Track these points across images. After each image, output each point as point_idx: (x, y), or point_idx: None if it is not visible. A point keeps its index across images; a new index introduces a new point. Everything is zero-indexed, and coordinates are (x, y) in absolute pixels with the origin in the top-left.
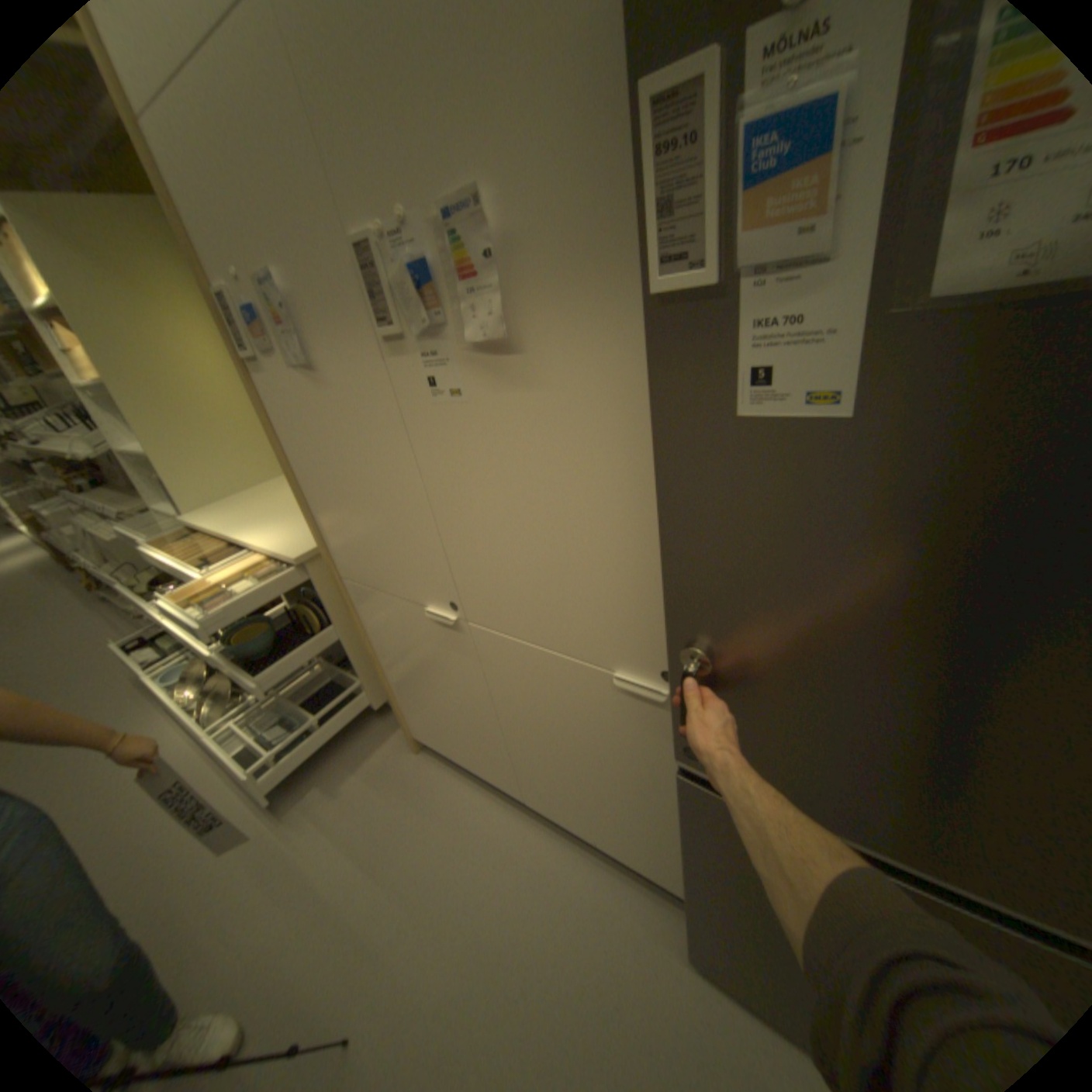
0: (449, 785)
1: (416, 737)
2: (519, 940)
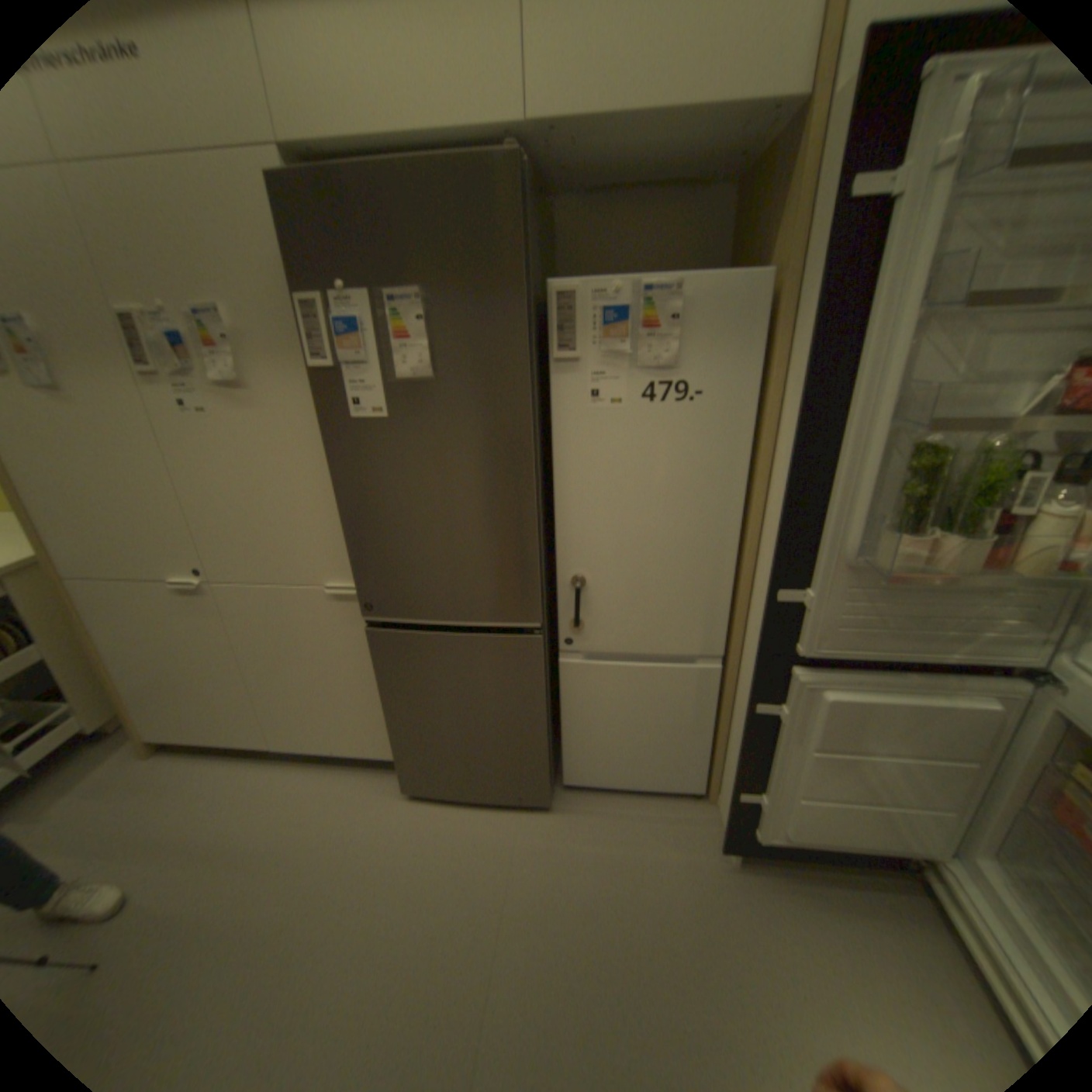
0: (189, 769)
1: (147, 738)
2: (270, 837)
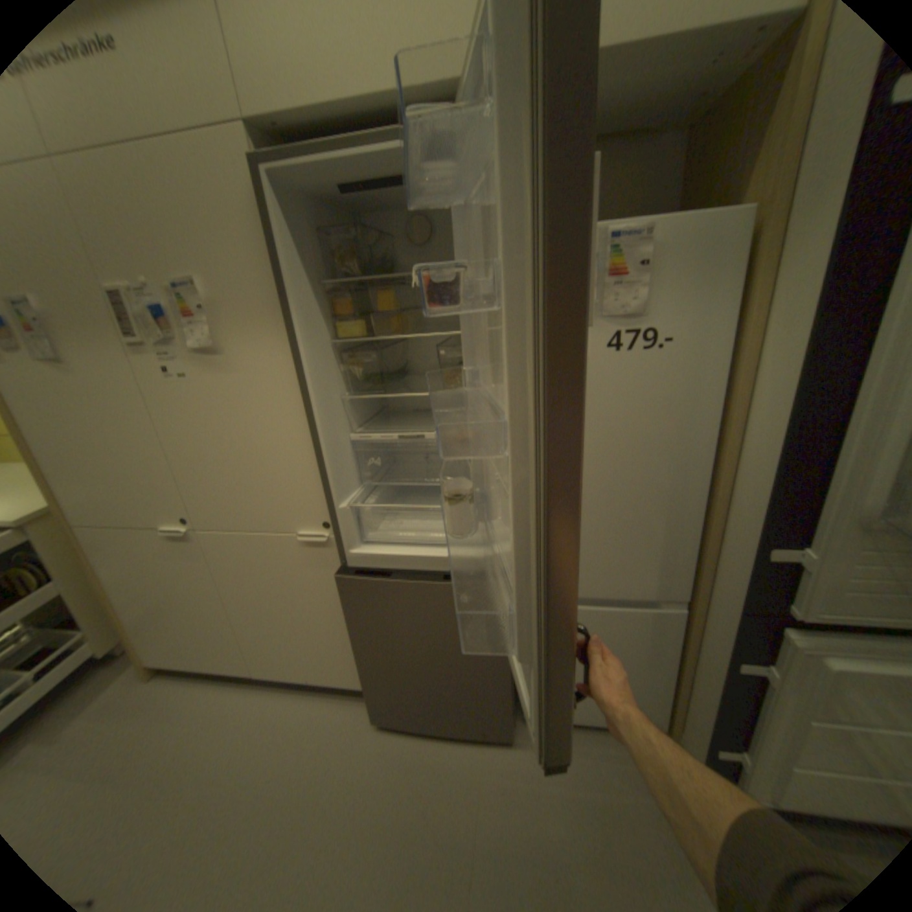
0: (182, 694)
1: (146, 664)
2: (250, 767)
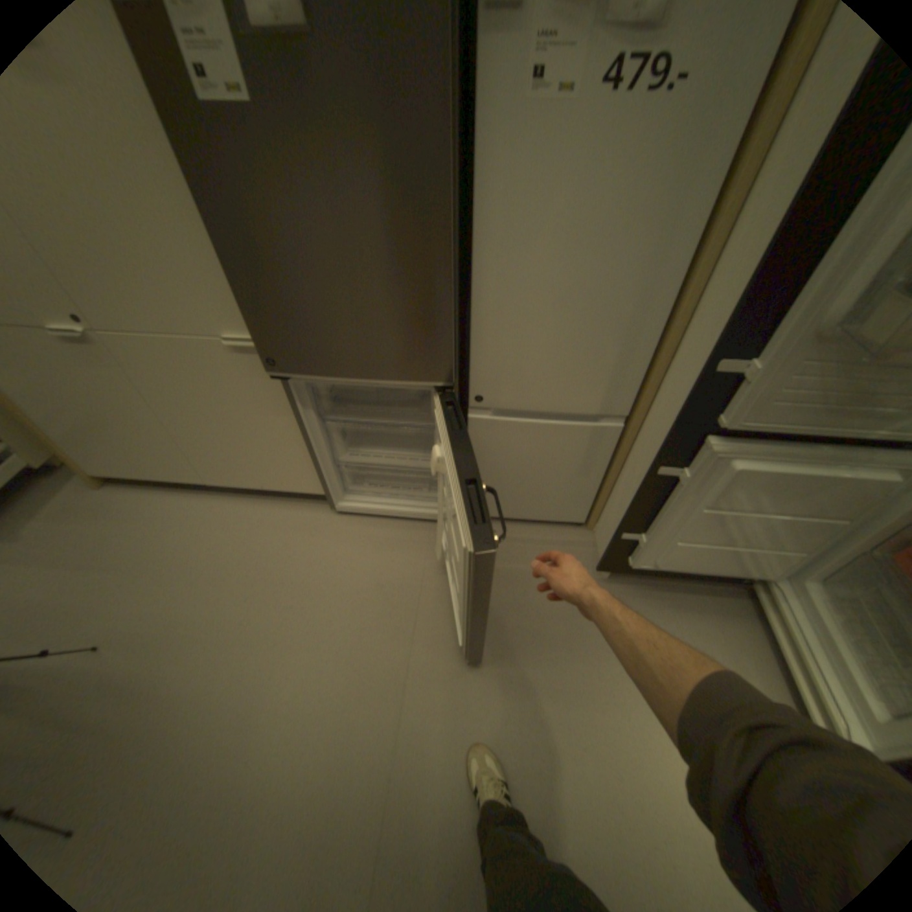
0: (139, 498)
1: (92, 473)
2: (220, 553)
